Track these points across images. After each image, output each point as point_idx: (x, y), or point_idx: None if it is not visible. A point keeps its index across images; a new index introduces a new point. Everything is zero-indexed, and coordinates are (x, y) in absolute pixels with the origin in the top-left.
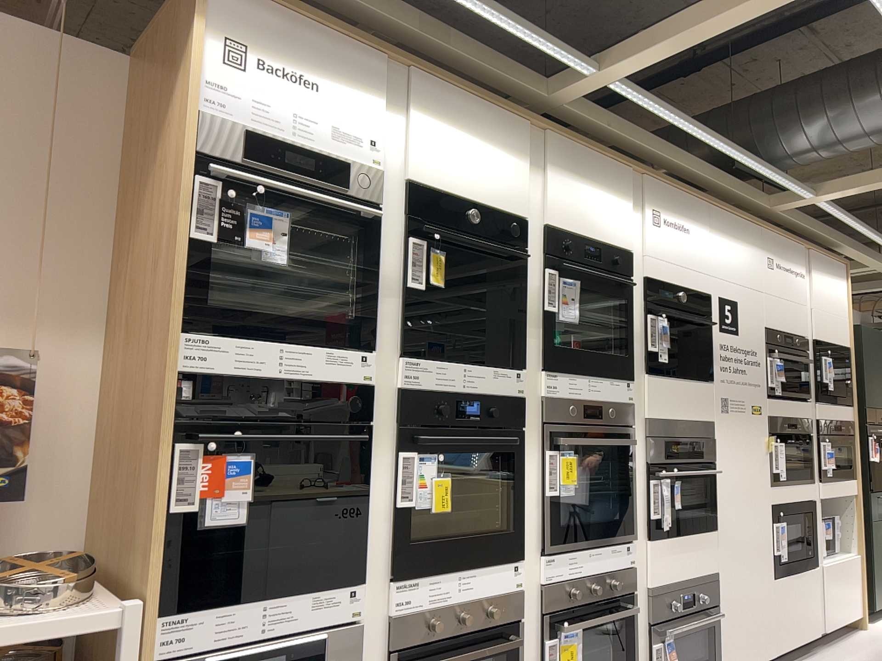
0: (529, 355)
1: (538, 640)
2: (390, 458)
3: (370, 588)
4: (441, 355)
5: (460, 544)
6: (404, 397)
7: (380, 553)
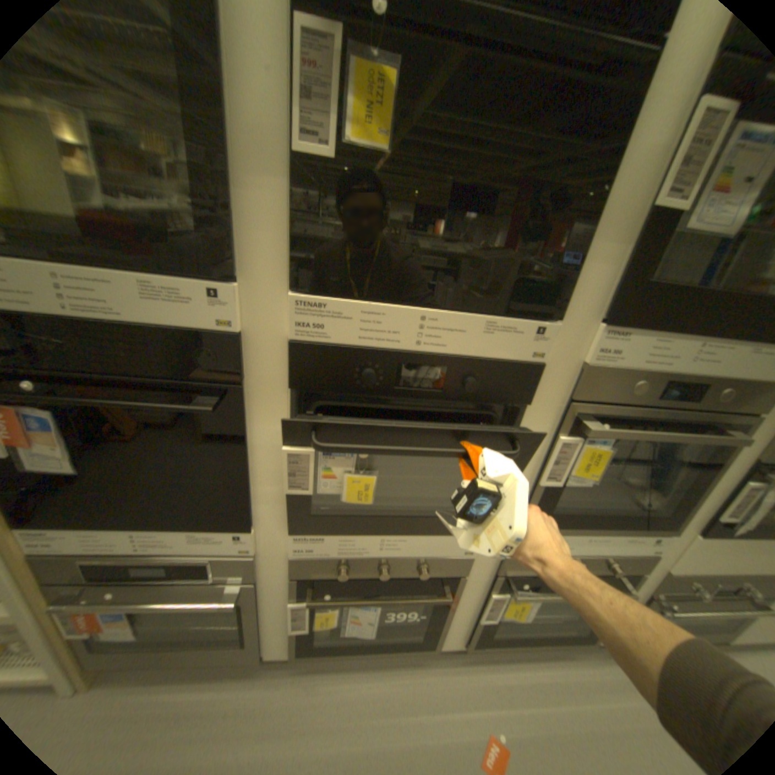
0: (592, 294)
1: (487, 600)
2: (279, 428)
3: (258, 541)
4: (379, 290)
5: (386, 522)
6: (294, 355)
7: (271, 515)
